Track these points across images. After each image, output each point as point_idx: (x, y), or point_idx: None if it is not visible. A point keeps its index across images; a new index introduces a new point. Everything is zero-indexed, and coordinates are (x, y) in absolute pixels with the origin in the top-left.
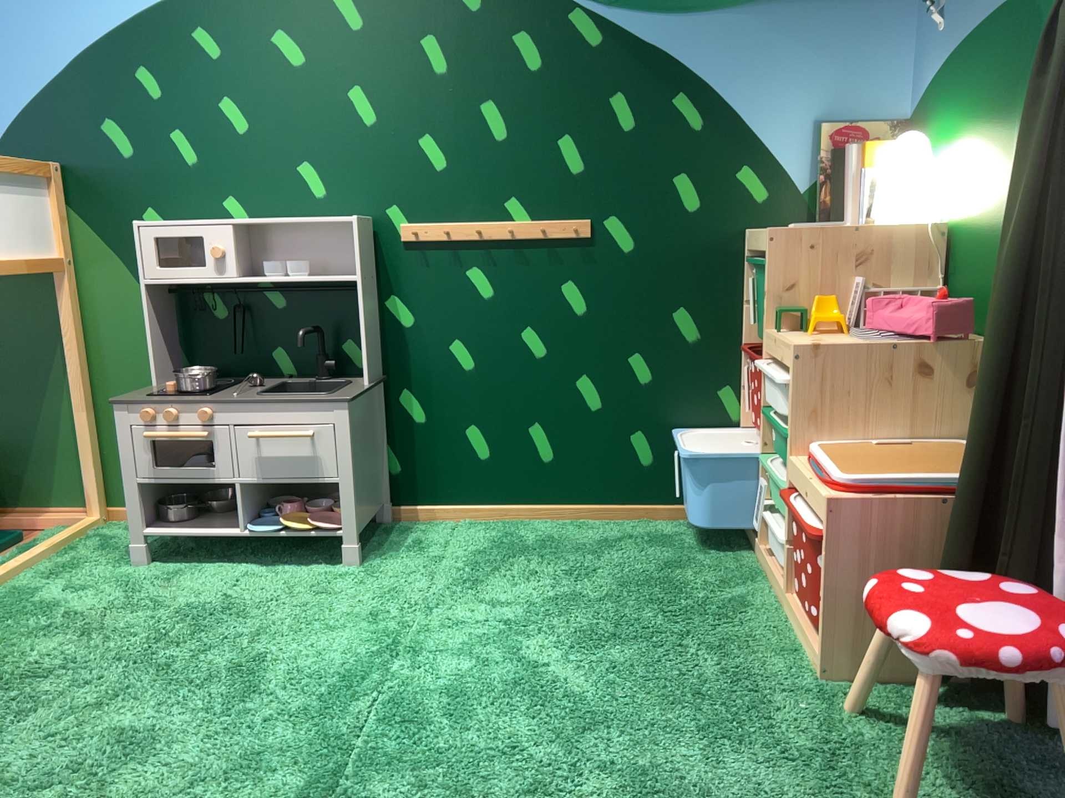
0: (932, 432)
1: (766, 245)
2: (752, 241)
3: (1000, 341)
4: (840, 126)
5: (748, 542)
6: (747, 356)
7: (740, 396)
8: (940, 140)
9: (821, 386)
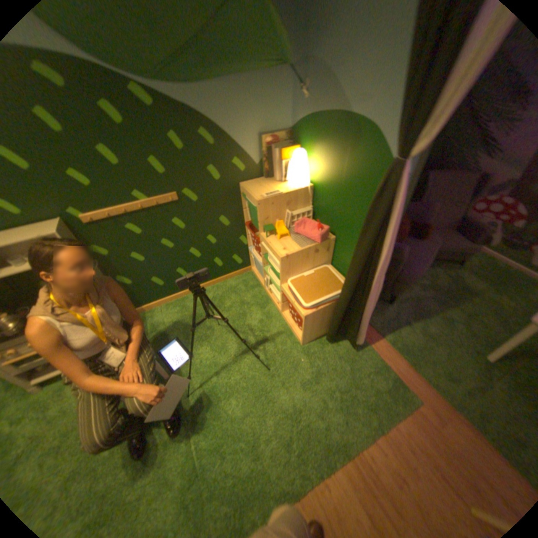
0: (317, 265)
1: (255, 204)
2: (245, 193)
3: (354, 278)
4: (269, 137)
5: (259, 283)
6: (251, 234)
7: (246, 238)
8: (308, 149)
9: (288, 266)
